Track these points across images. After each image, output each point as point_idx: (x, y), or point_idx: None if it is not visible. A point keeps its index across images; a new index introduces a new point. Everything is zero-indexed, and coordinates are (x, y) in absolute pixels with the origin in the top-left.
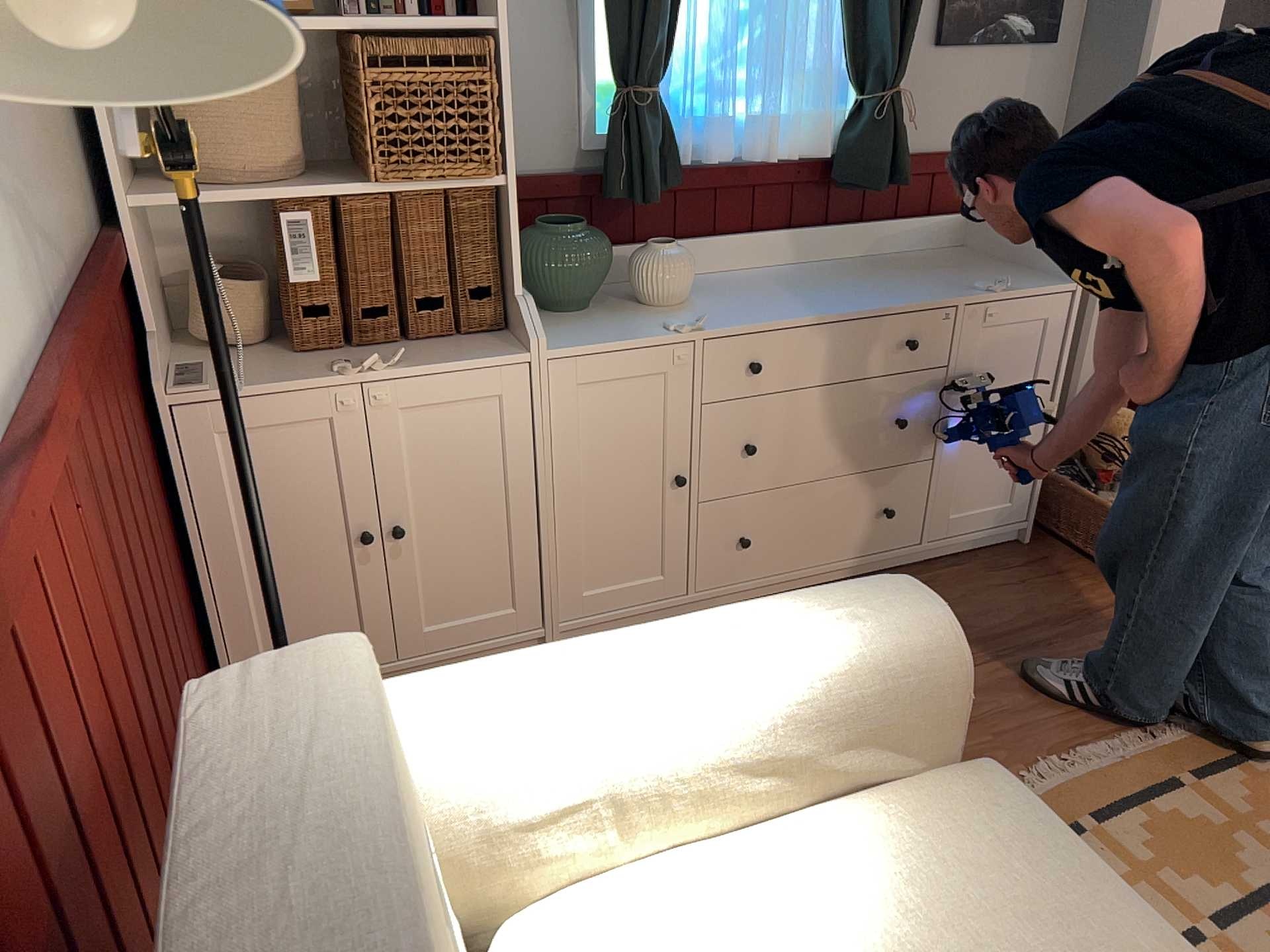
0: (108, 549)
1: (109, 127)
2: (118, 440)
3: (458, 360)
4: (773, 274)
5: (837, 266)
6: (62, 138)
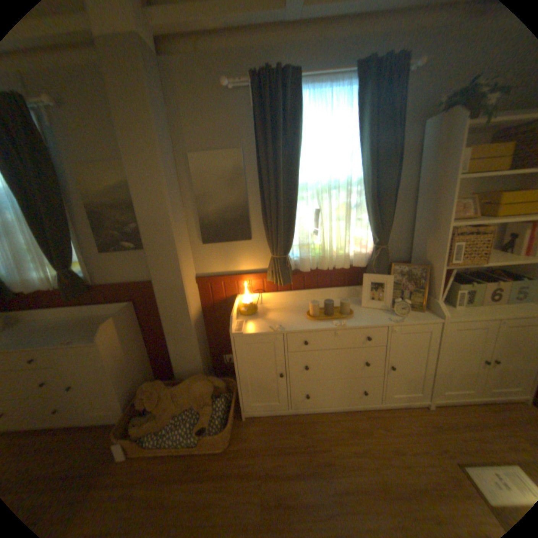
0: None
1: None
2: None
3: None
4: (50, 322)
5: (74, 320)
6: None
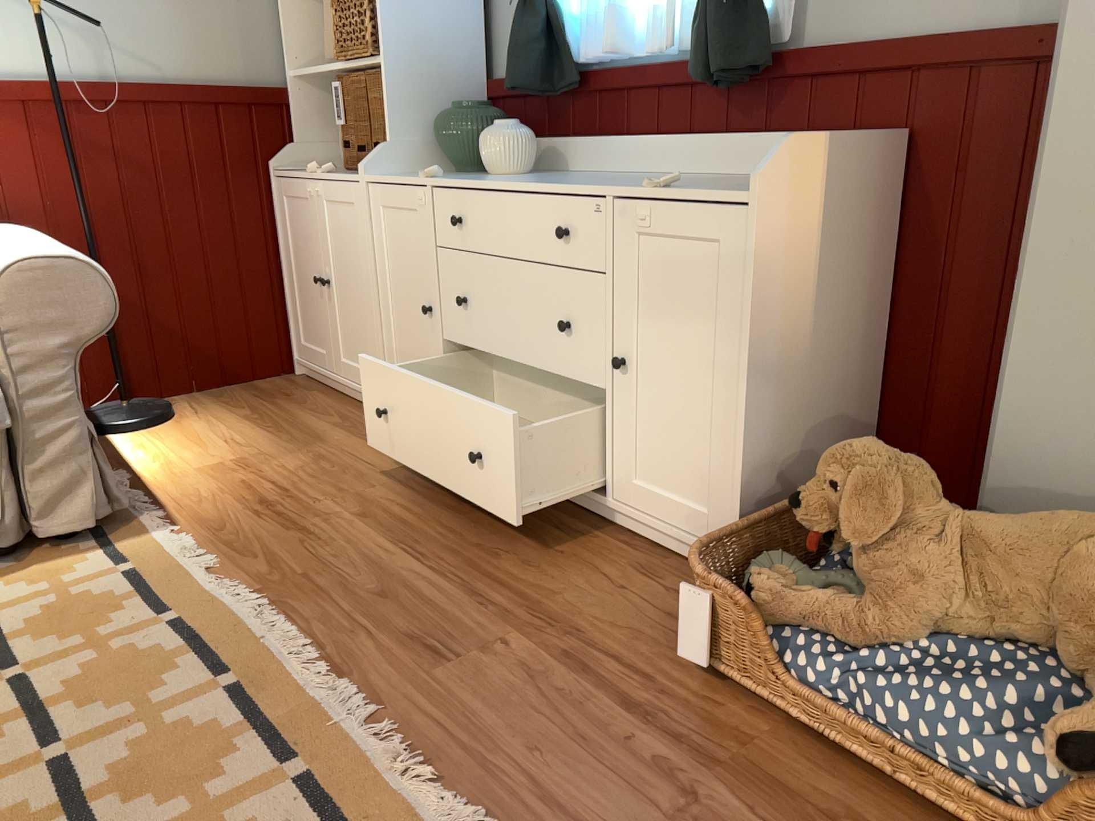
0: (99, 180)
1: (288, 37)
2: (179, 161)
3: (347, 178)
4: (631, 176)
5: (694, 178)
6: (237, 36)
